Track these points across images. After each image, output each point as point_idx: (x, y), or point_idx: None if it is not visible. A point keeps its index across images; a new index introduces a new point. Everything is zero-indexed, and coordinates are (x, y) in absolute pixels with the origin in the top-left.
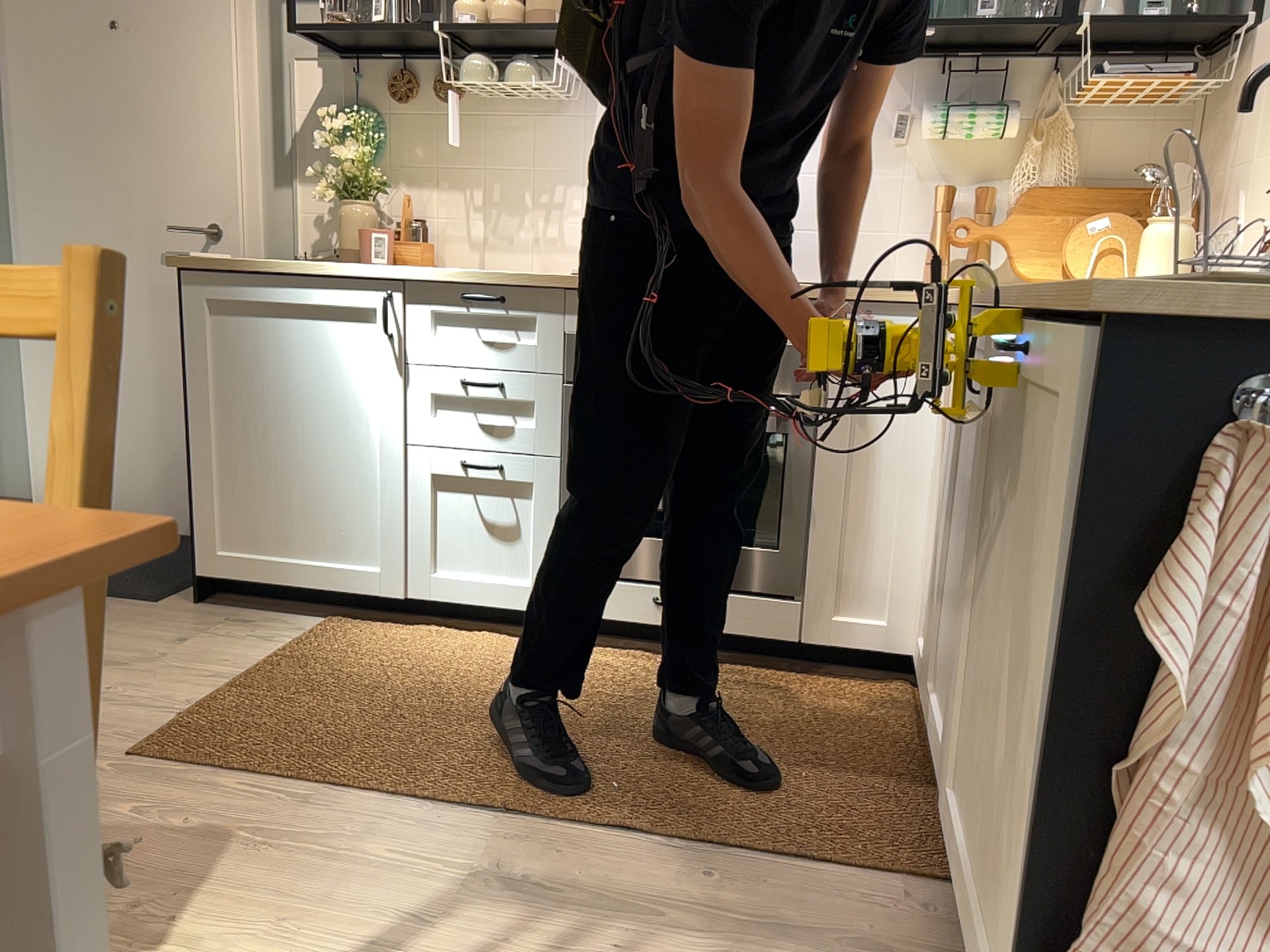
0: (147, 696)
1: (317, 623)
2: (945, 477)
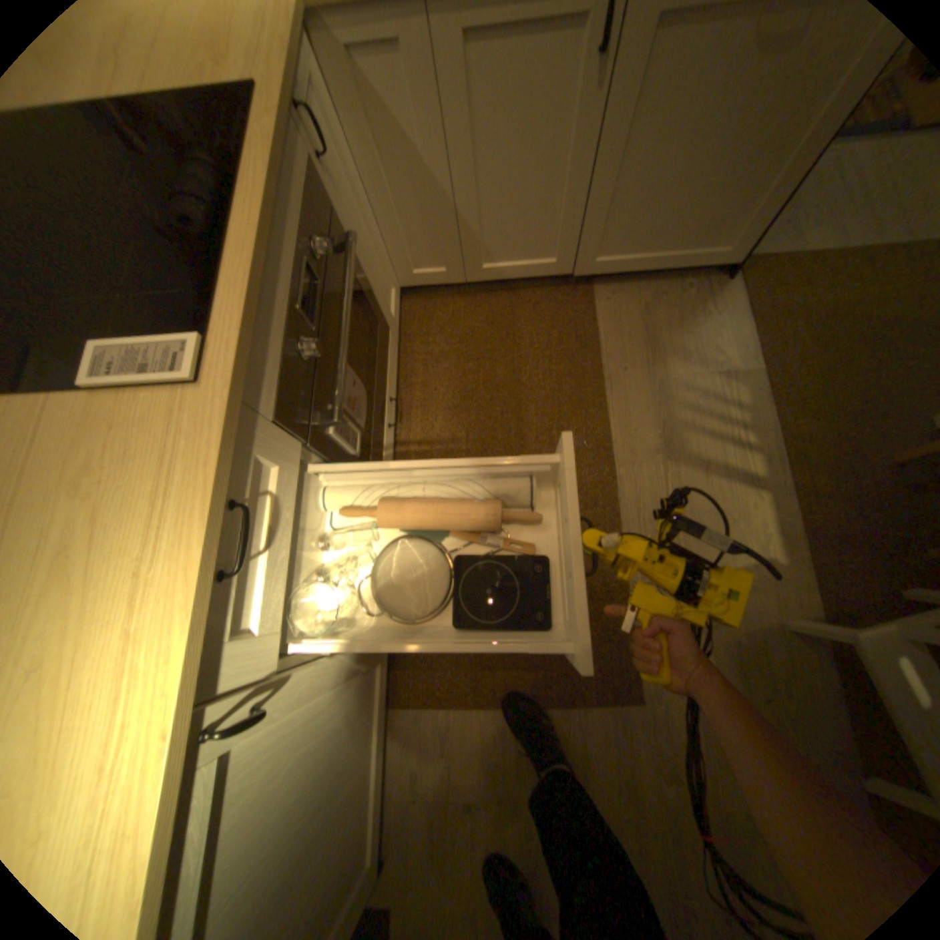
0: (570, 758)
1: (396, 716)
2: (390, 171)
